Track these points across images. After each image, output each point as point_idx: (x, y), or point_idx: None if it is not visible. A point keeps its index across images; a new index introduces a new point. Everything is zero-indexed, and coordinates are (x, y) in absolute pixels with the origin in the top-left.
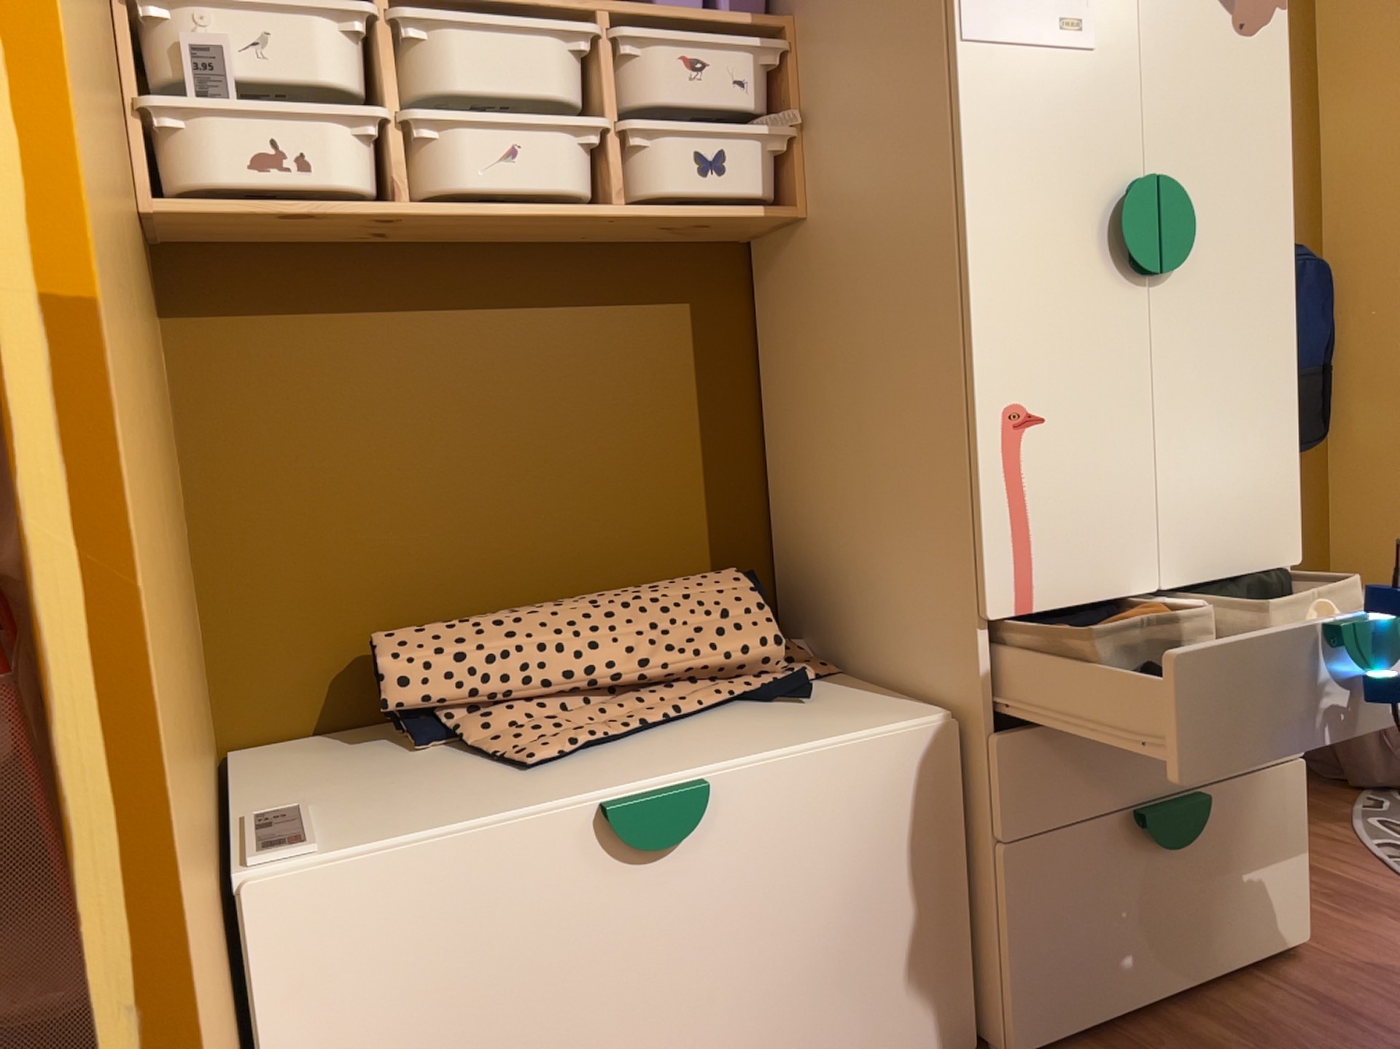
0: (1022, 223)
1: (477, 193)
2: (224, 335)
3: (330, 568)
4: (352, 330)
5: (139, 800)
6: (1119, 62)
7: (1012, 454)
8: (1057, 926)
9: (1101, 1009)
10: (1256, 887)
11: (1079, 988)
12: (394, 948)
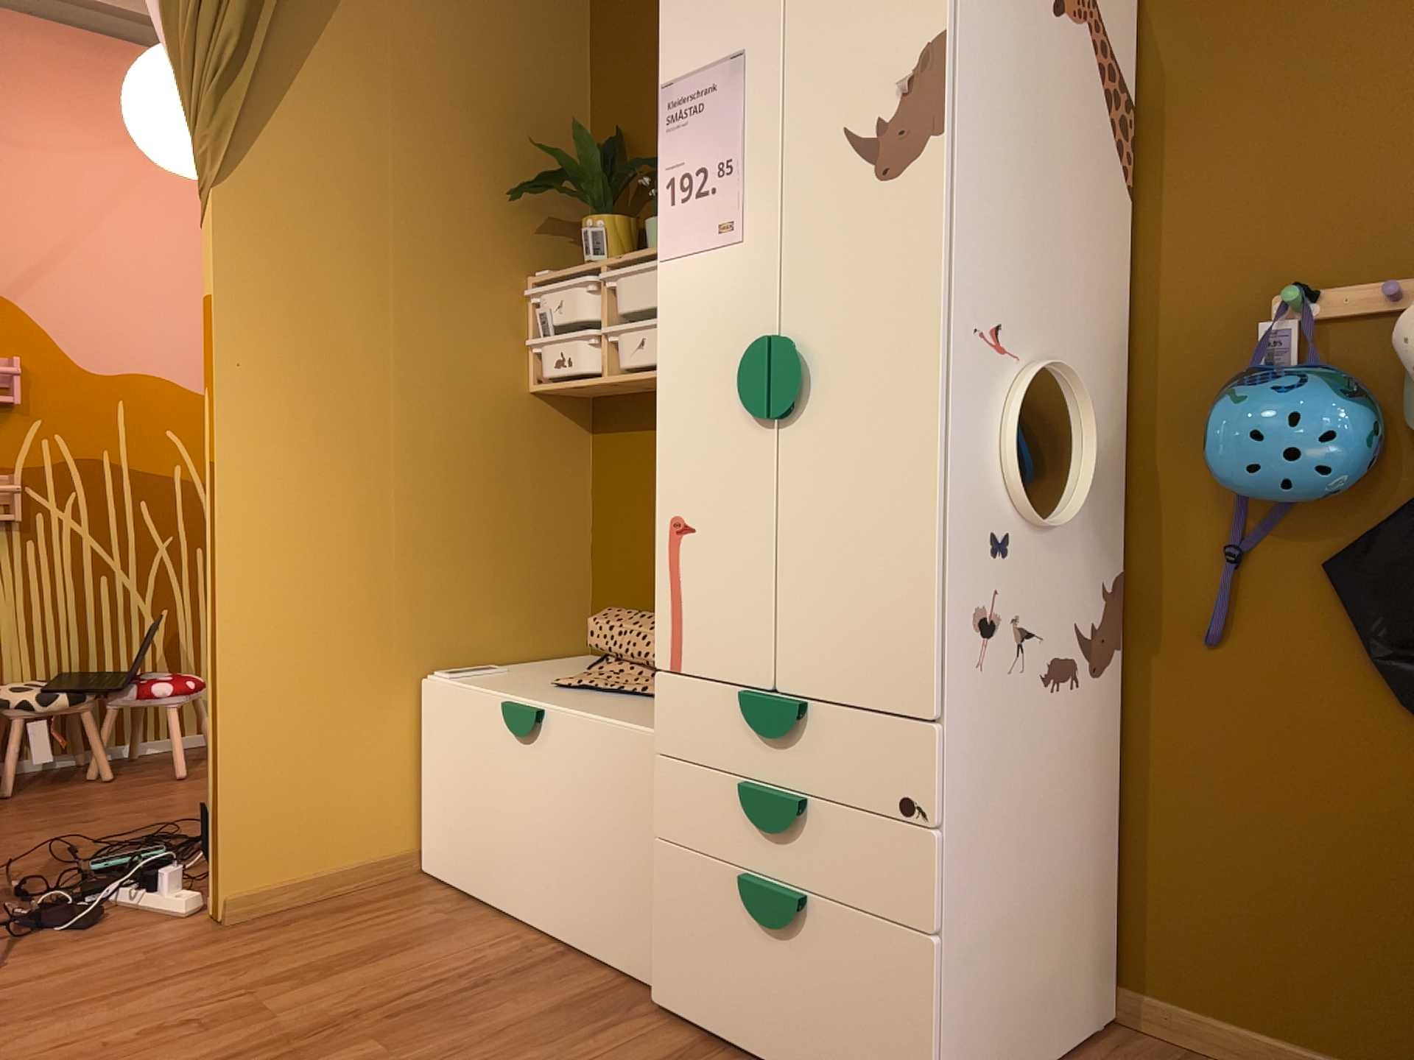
0: (685, 381)
1: (628, 365)
2: (605, 440)
3: (629, 569)
4: (647, 438)
5: (217, 585)
6: (760, 243)
7: (671, 550)
8: (682, 924)
9: (710, 1021)
10: (862, 1035)
11: (694, 987)
12: (449, 727)
